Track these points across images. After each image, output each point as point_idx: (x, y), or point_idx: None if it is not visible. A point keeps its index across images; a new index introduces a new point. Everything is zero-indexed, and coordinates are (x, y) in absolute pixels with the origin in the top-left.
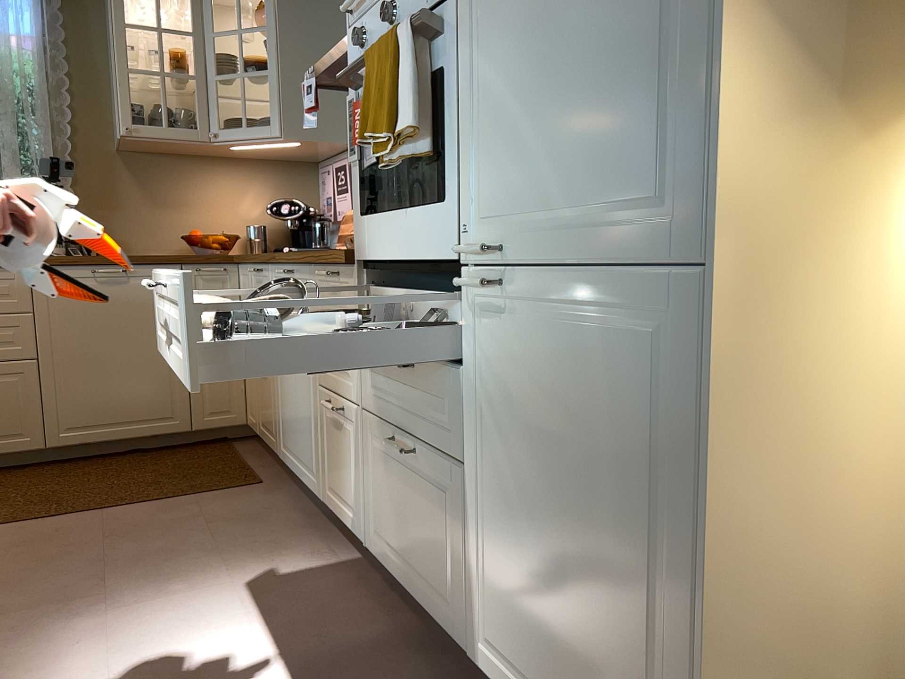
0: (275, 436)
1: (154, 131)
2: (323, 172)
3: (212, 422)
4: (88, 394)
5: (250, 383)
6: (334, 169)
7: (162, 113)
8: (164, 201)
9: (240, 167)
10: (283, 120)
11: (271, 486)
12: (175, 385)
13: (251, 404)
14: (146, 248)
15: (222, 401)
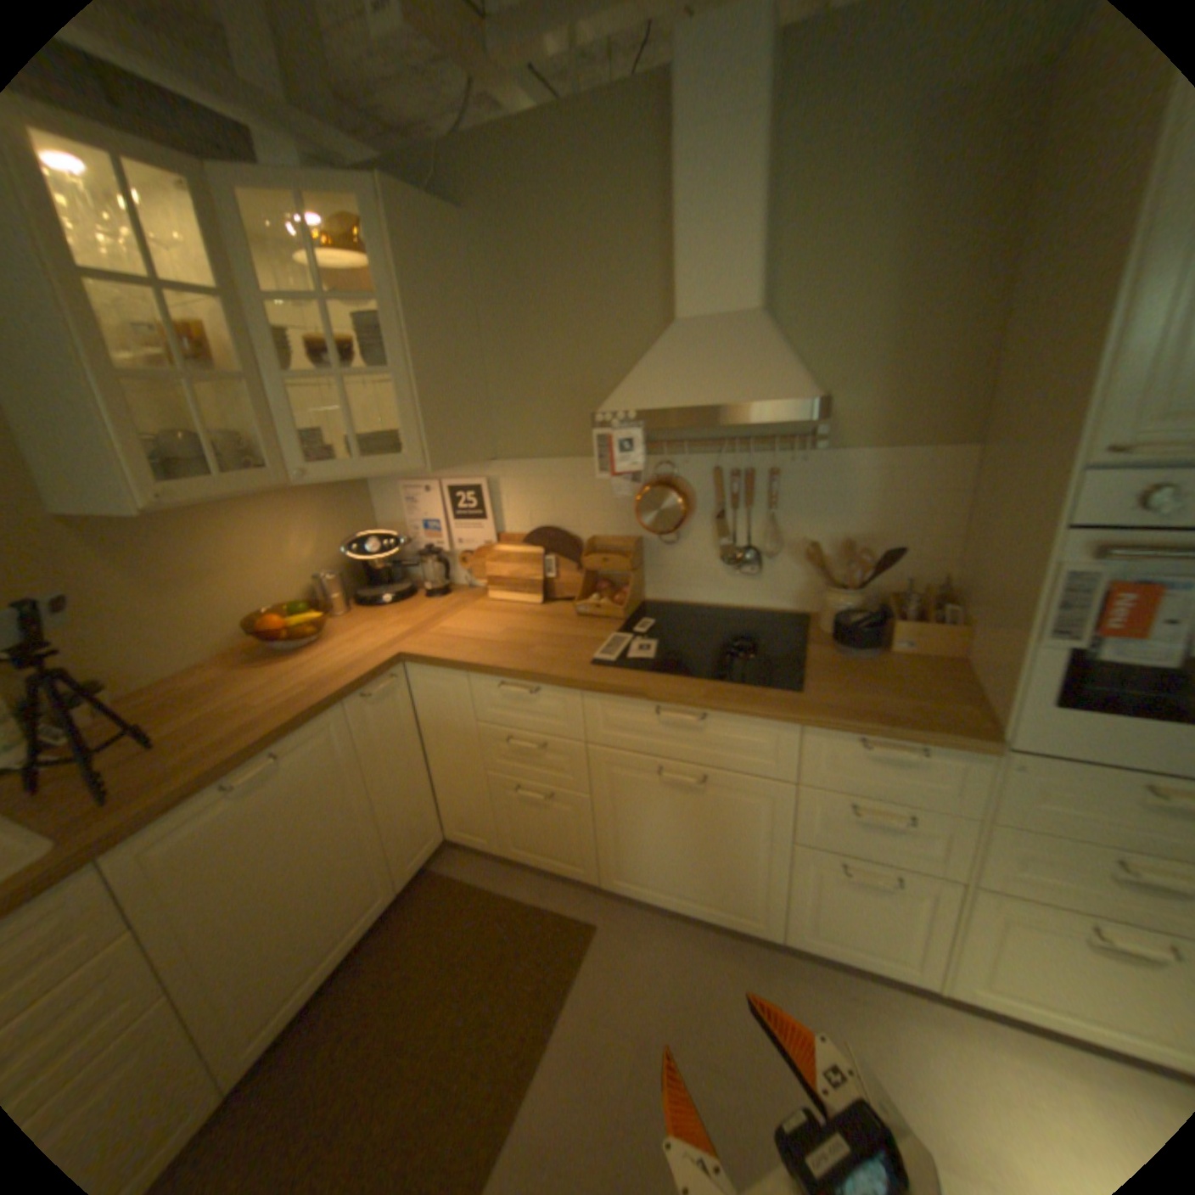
0: (584, 867)
1: (201, 489)
2: (414, 489)
3: (416, 868)
4: (269, 966)
5: (467, 803)
6: (447, 489)
7: (191, 448)
8: (175, 581)
9: (275, 494)
10: (422, 444)
11: (610, 925)
12: (372, 860)
13: (472, 824)
14: (168, 665)
15: (420, 836)
